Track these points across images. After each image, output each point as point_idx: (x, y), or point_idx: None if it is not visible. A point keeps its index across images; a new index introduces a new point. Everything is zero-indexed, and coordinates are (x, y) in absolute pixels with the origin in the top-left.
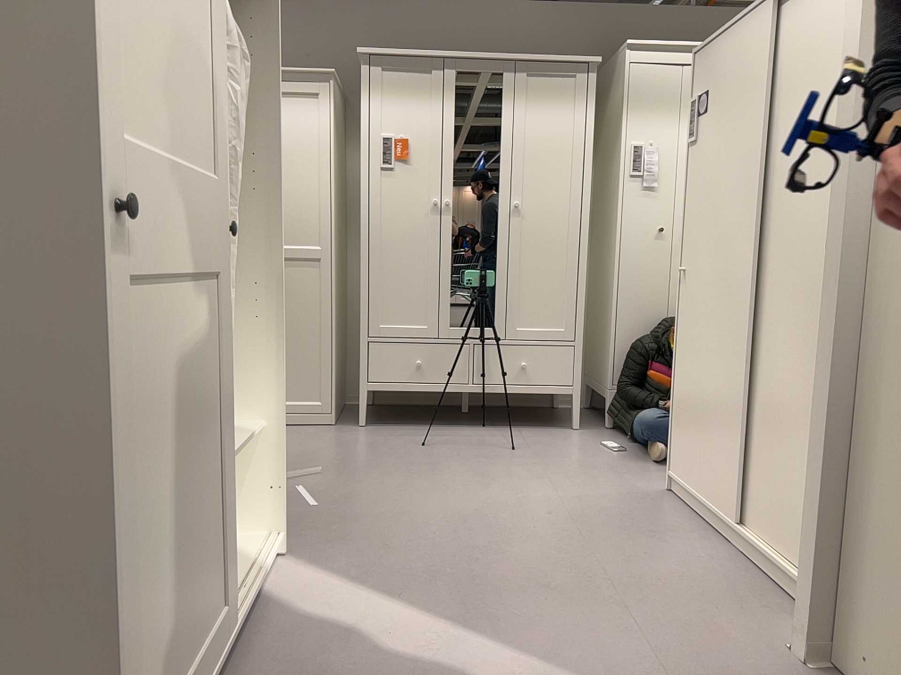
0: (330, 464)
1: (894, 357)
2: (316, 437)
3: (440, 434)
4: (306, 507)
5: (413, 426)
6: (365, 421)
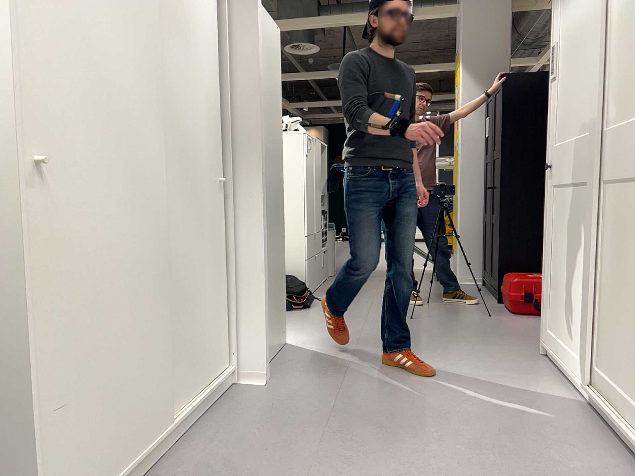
0: None
1: (263, 215)
2: None
3: None
4: None
5: None
6: None
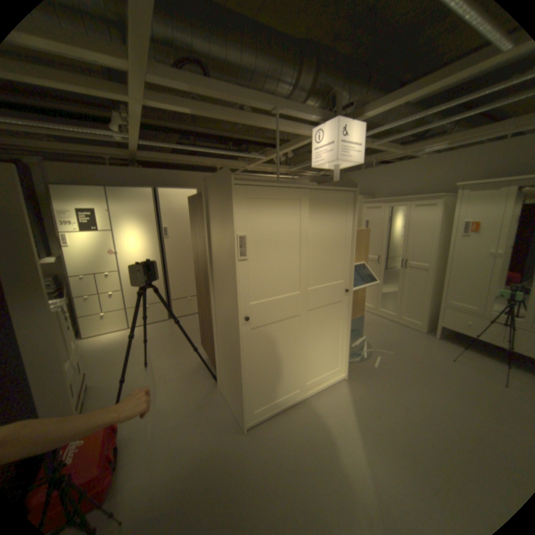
0: (403, 352)
1: None
2: (411, 338)
3: (473, 359)
4: (374, 366)
5: (464, 349)
6: (442, 338)
